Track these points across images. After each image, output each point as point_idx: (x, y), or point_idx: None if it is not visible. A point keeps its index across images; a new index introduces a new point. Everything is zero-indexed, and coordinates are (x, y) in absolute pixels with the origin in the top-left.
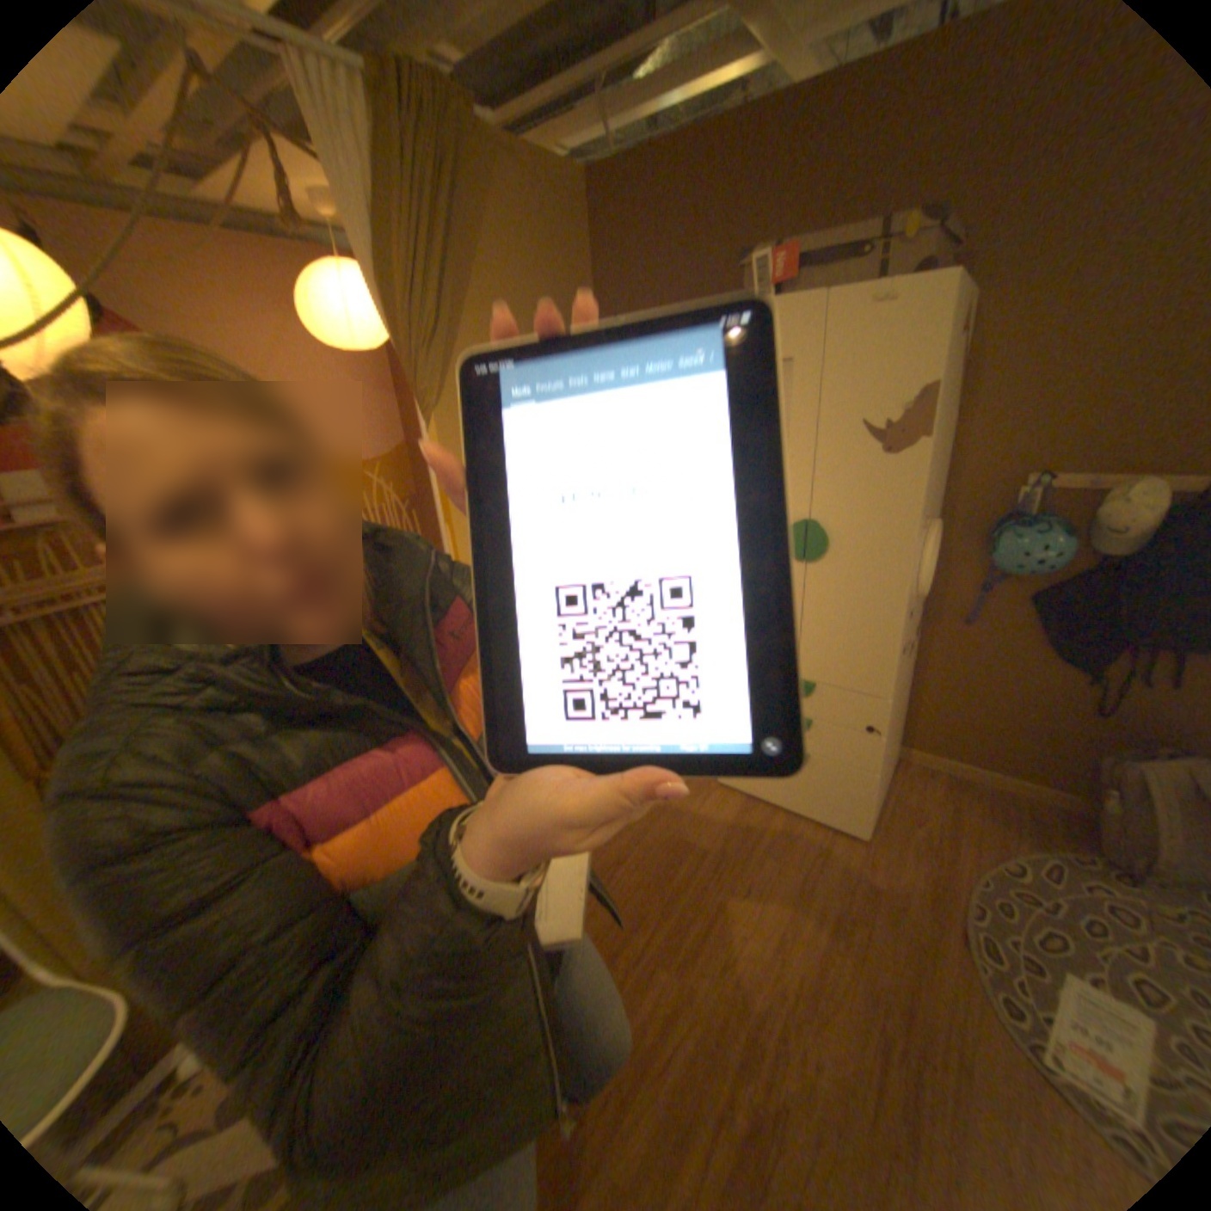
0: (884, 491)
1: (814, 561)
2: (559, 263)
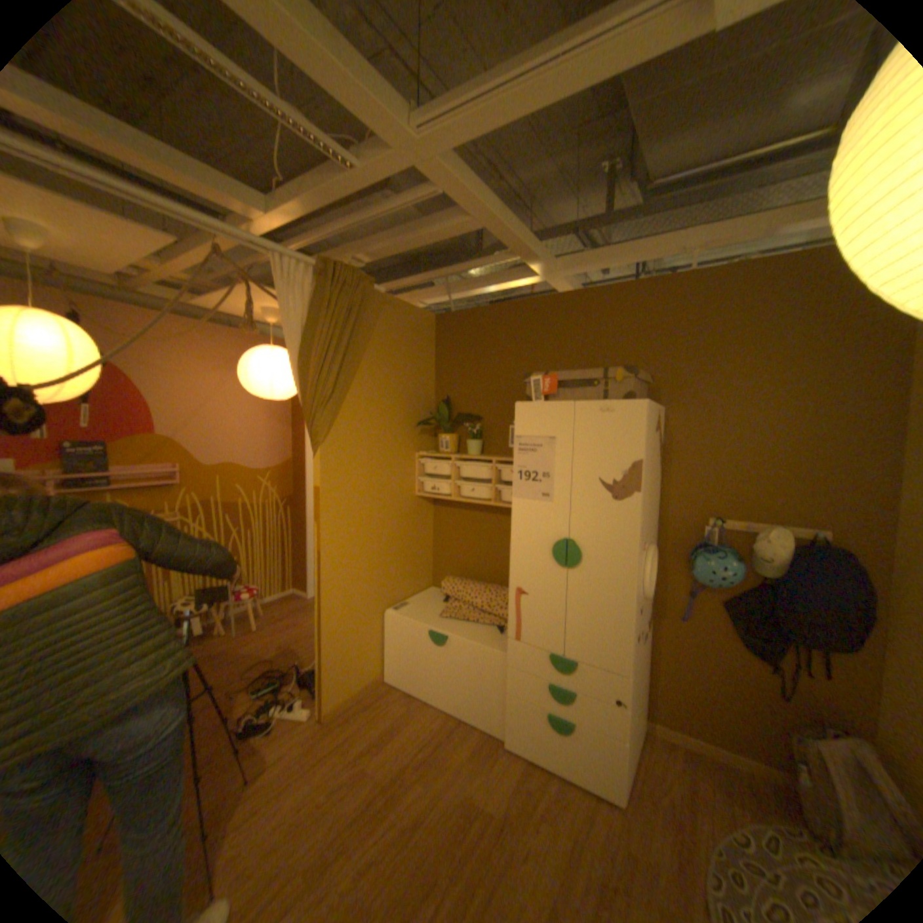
0: (616, 524)
1: (573, 568)
2: (415, 364)
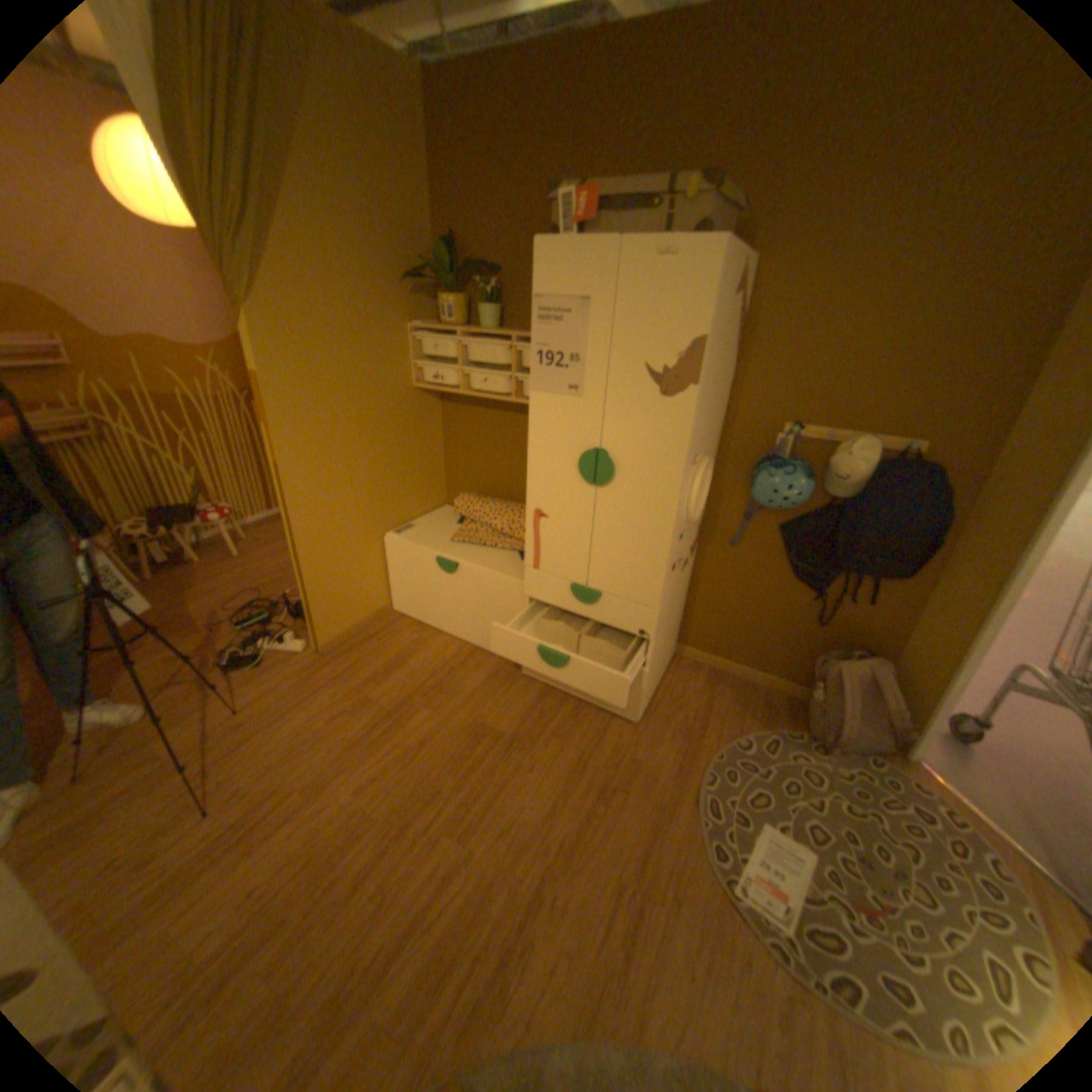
0: (660, 429)
1: (602, 486)
2: (392, 166)
